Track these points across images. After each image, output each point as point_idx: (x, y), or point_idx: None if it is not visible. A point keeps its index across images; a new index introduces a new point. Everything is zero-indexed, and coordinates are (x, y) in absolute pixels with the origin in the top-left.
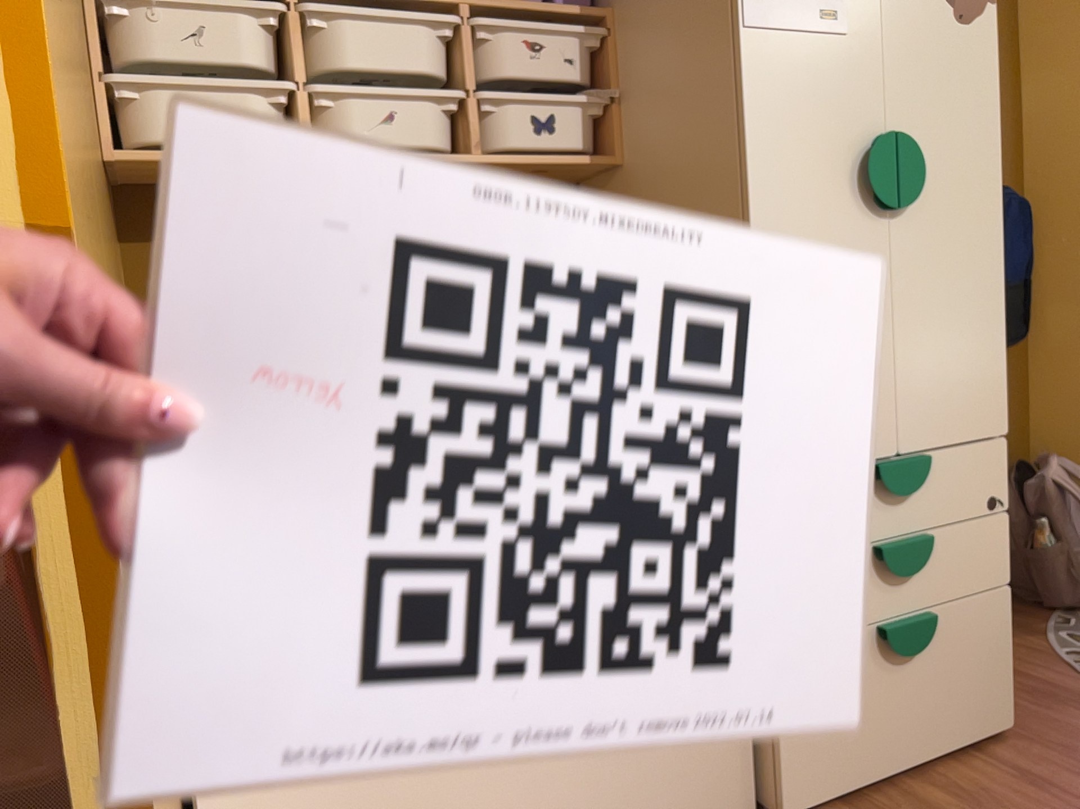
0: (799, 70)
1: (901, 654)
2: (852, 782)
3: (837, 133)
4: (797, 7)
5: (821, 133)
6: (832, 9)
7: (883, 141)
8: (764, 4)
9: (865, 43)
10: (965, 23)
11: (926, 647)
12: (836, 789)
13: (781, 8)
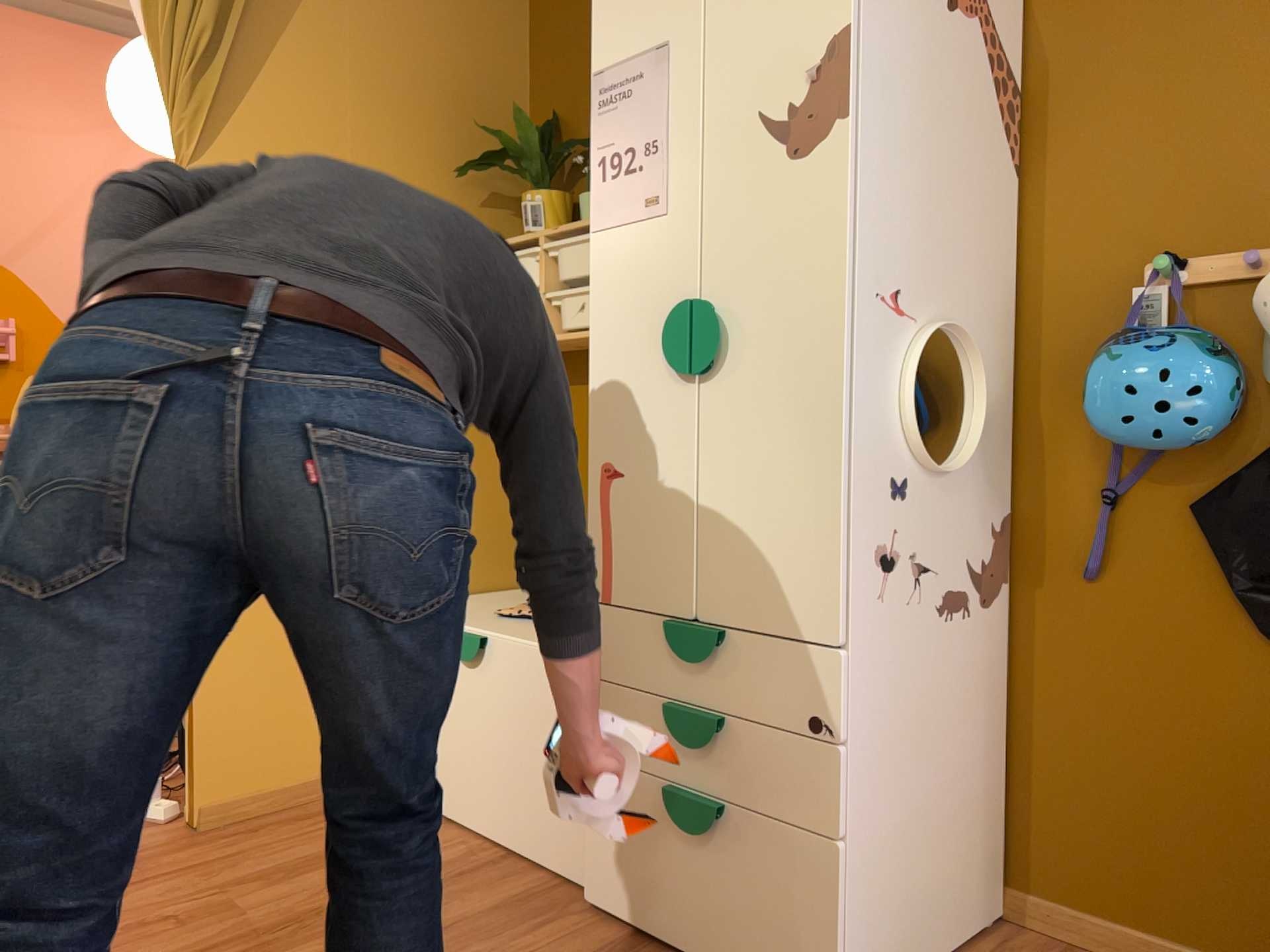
0: (628, 256)
1: (674, 823)
2: (637, 919)
3: (654, 305)
4: (627, 203)
5: (642, 307)
6: (654, 195)
7: (675, 309)
8: (605, 209)
9: (683, 216)
10: (799, 158)
11: (702, 836)
12: (623, 912)
13: (616, 207)
